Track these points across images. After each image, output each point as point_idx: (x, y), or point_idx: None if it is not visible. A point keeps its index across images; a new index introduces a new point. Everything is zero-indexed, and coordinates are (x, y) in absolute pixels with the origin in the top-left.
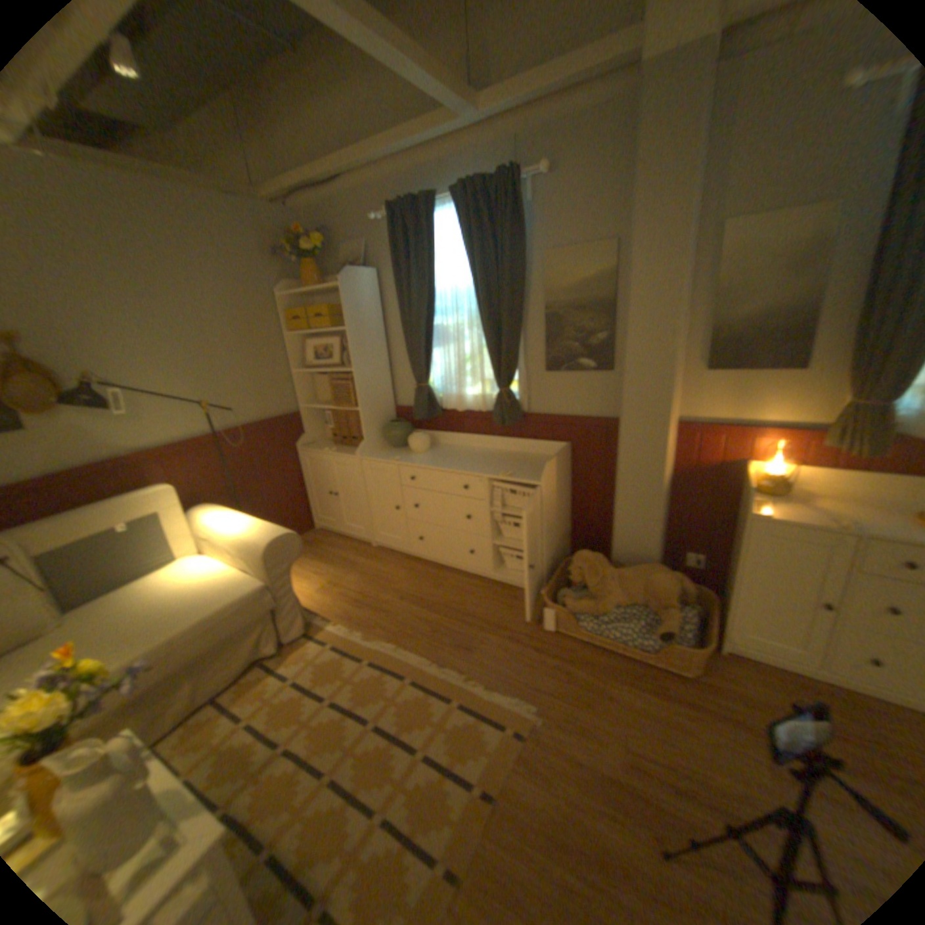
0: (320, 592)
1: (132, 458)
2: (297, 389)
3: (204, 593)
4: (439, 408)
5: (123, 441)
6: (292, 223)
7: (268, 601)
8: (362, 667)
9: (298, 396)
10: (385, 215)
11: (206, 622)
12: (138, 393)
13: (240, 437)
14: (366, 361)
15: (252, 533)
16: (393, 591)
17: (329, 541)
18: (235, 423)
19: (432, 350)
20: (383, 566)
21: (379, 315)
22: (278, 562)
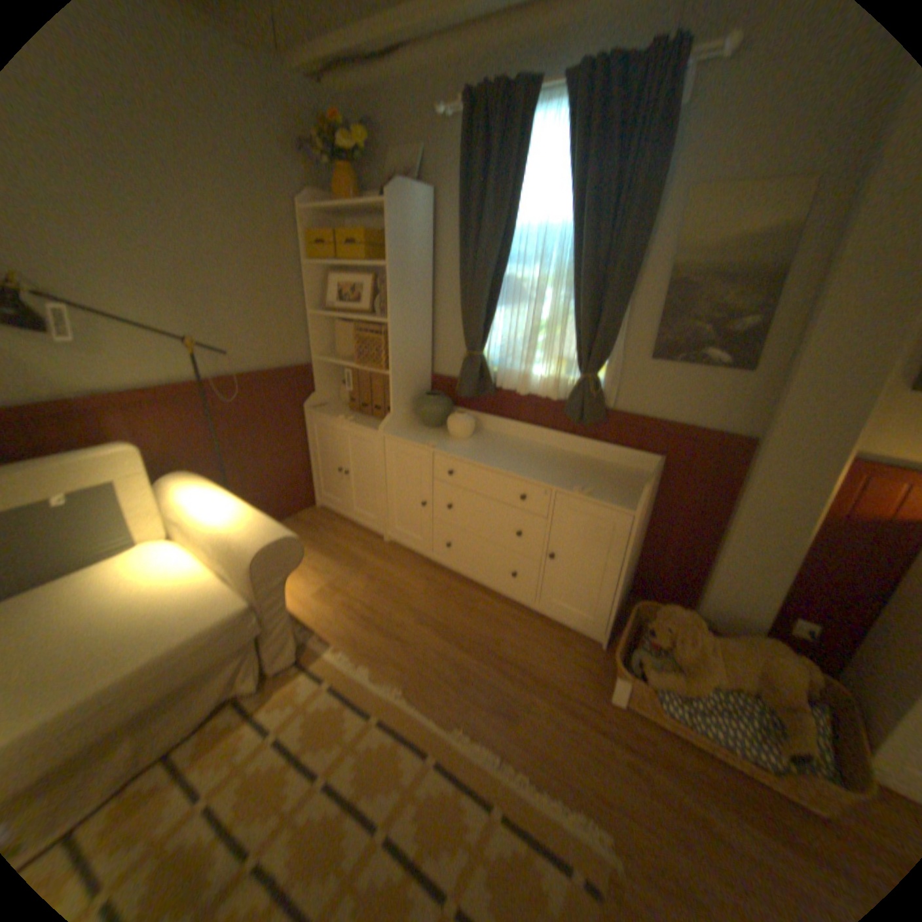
0: (319, 599)
1: (86, 405)
2: (312, 338)
3: (165, 613)
4: (493, 386)
5: (75, 381)
6: (327, 112)
7: (254, 629)
8: (372, 729)
9: (313, 346)
10: (461, 111)
11: (162, 666)
12: (99, 318)
13: (236, 390)
14: (408, 312)
15: (240, 532)
16: (411, 611)
17: (333, 527)
18: (231, 372)
19: (497, 309)
20: (398, 572)
21: (430, 254)
22: (272, 577)
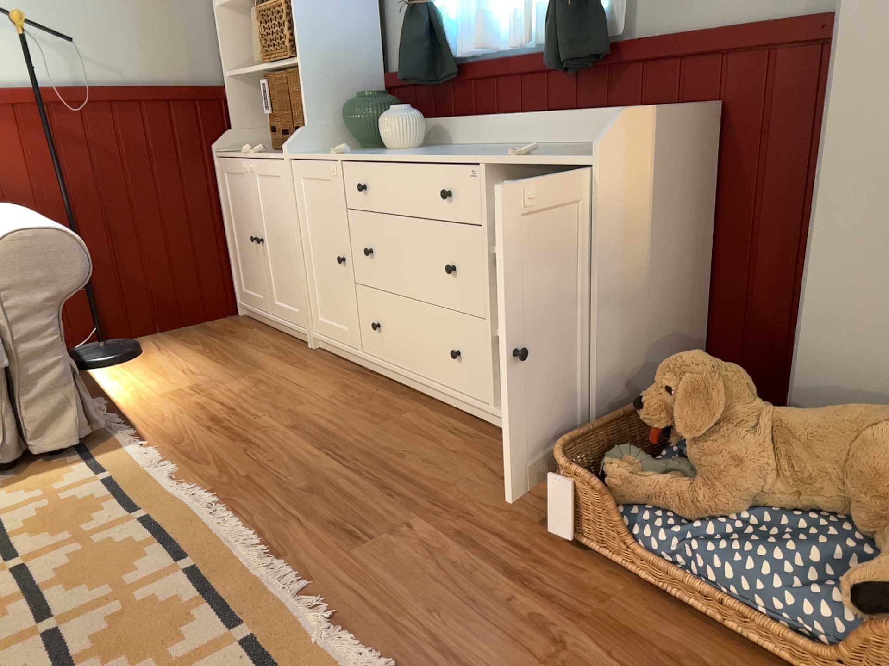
0: (172, 397)
1: None
2: (223, 45)
3: None
4: (451, 56)
5: None
6: None
7: None
8: (133, 520)
9: (225, 57)
10: None
11: None
12: None
13: (106, 110)
14: None
15: (8, 225)
16: (291, 415)
17: (248, 333)
18: (99, 84)
19: None
20: (305, 376)
21: None
22: (35, 284)
